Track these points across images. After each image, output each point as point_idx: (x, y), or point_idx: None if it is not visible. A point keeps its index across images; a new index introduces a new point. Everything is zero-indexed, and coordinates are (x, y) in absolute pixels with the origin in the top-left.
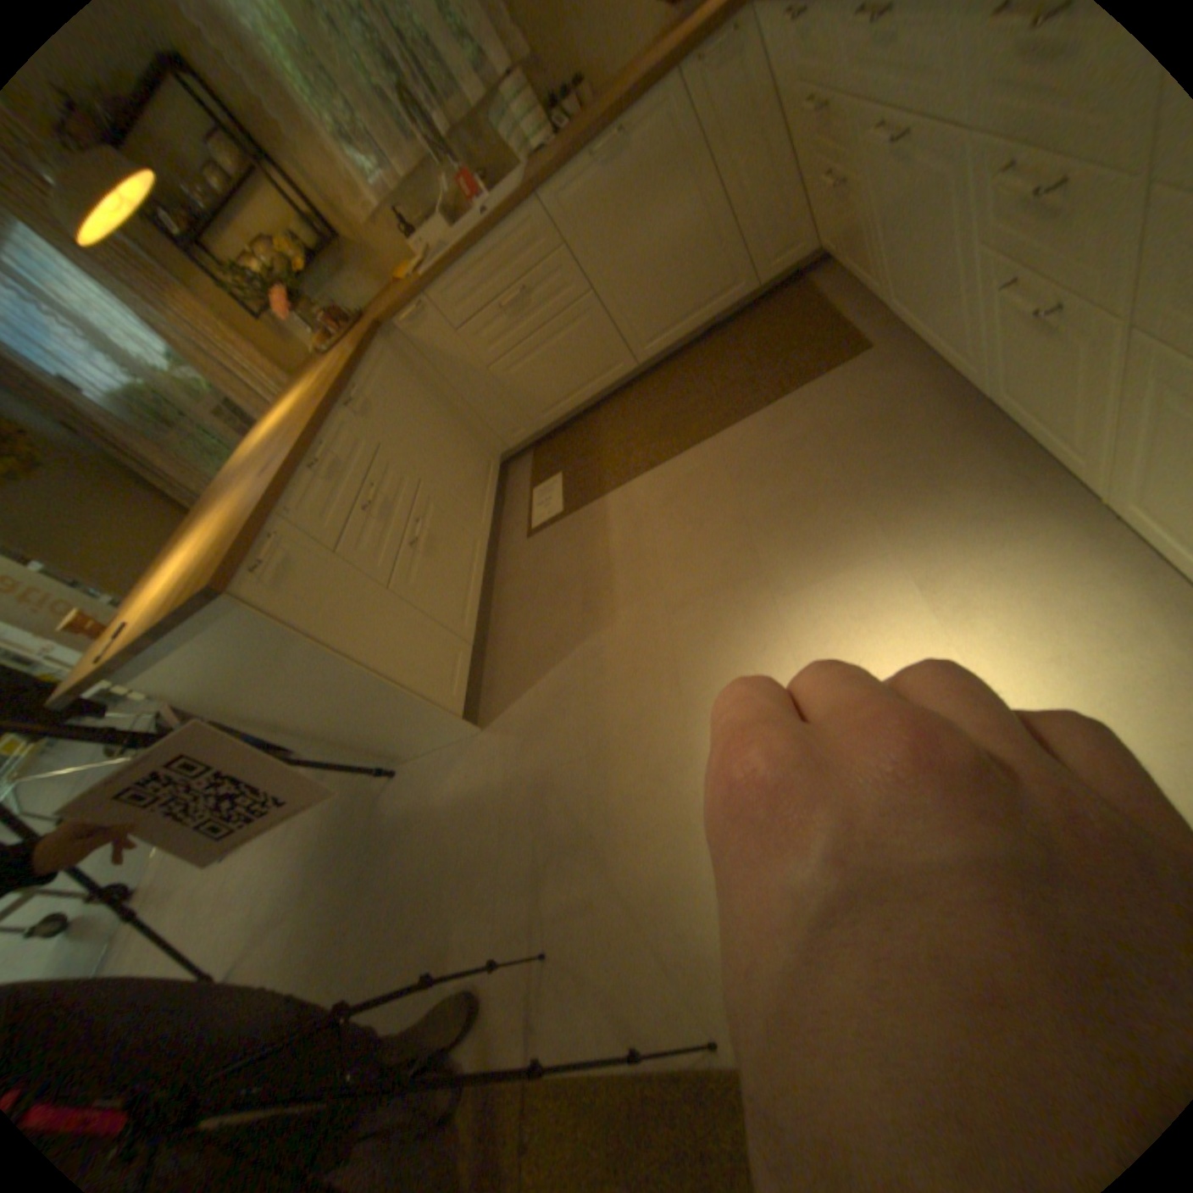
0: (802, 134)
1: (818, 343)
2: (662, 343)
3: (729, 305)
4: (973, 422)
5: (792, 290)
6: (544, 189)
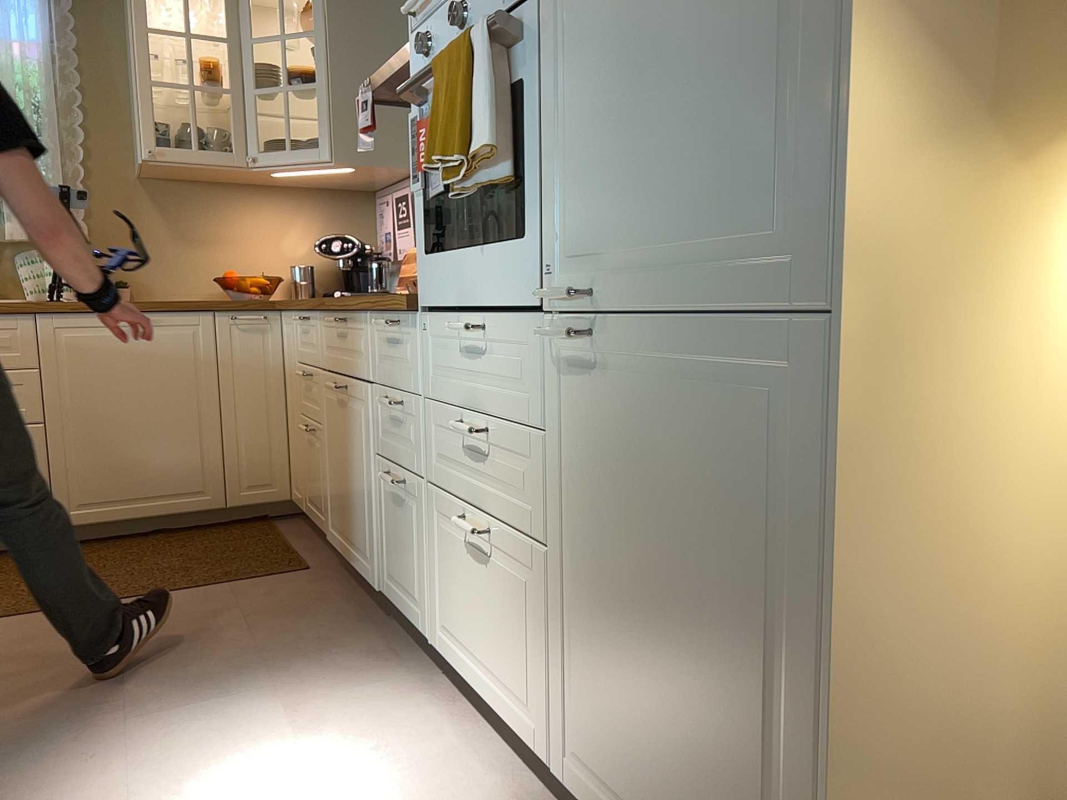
0: (293, 402)
1: (262, 560)
2: (94, 516)
3: (186, 512)
4: (368, 623)
5: (253, 526)
6: (46, 319)
